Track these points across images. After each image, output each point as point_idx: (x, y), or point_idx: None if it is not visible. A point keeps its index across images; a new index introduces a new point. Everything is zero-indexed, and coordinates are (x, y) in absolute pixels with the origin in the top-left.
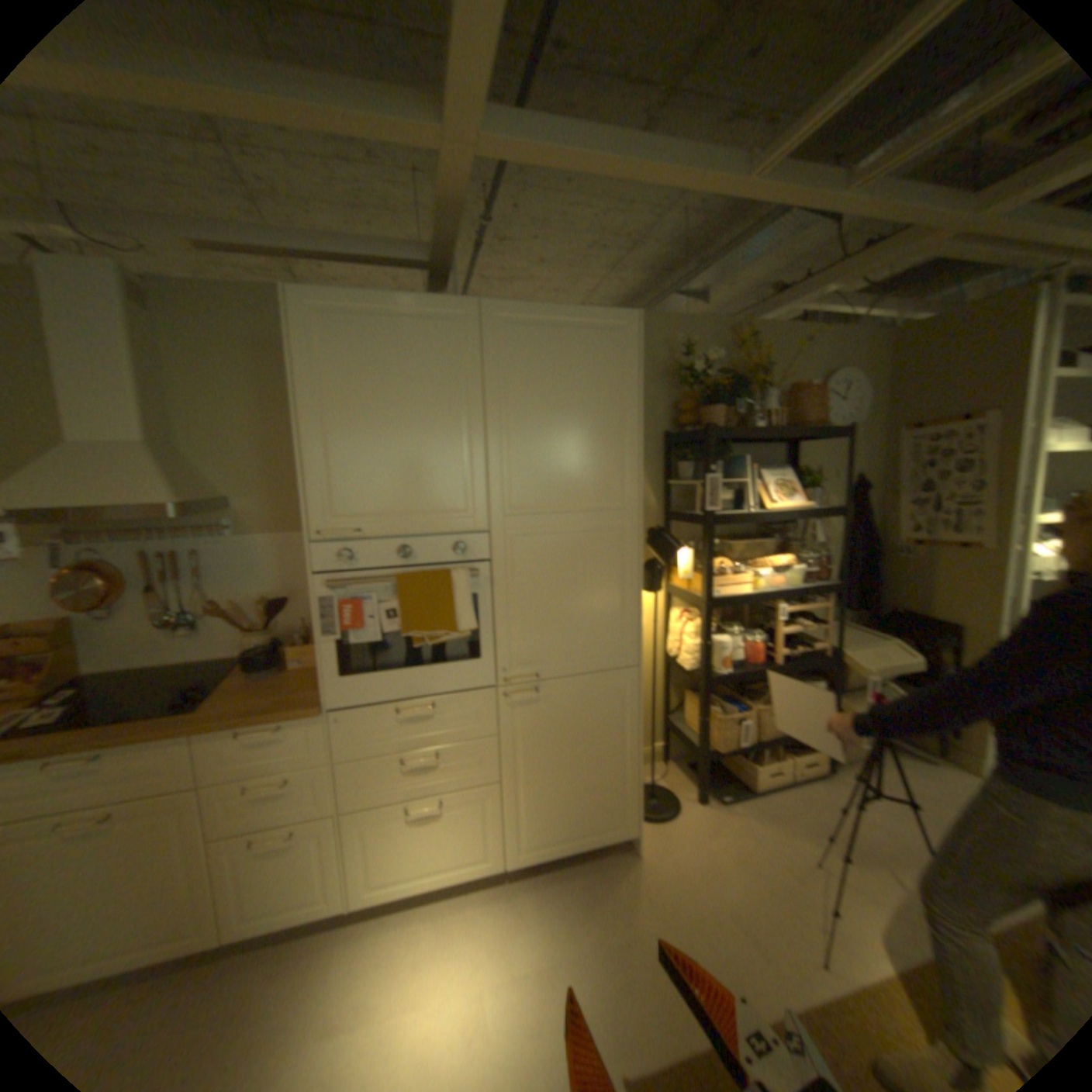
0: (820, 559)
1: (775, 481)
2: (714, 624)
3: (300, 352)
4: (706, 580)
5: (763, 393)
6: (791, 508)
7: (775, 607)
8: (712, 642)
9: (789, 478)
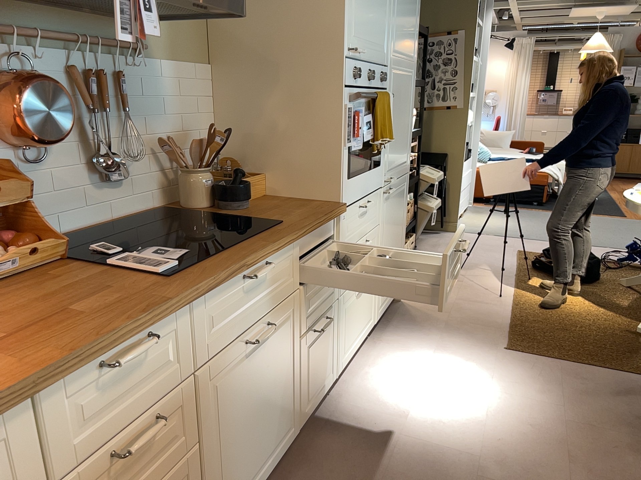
0: None
1: None
2: None
3: None
4: None
5: None
6: None
7: None
8: None
9: None
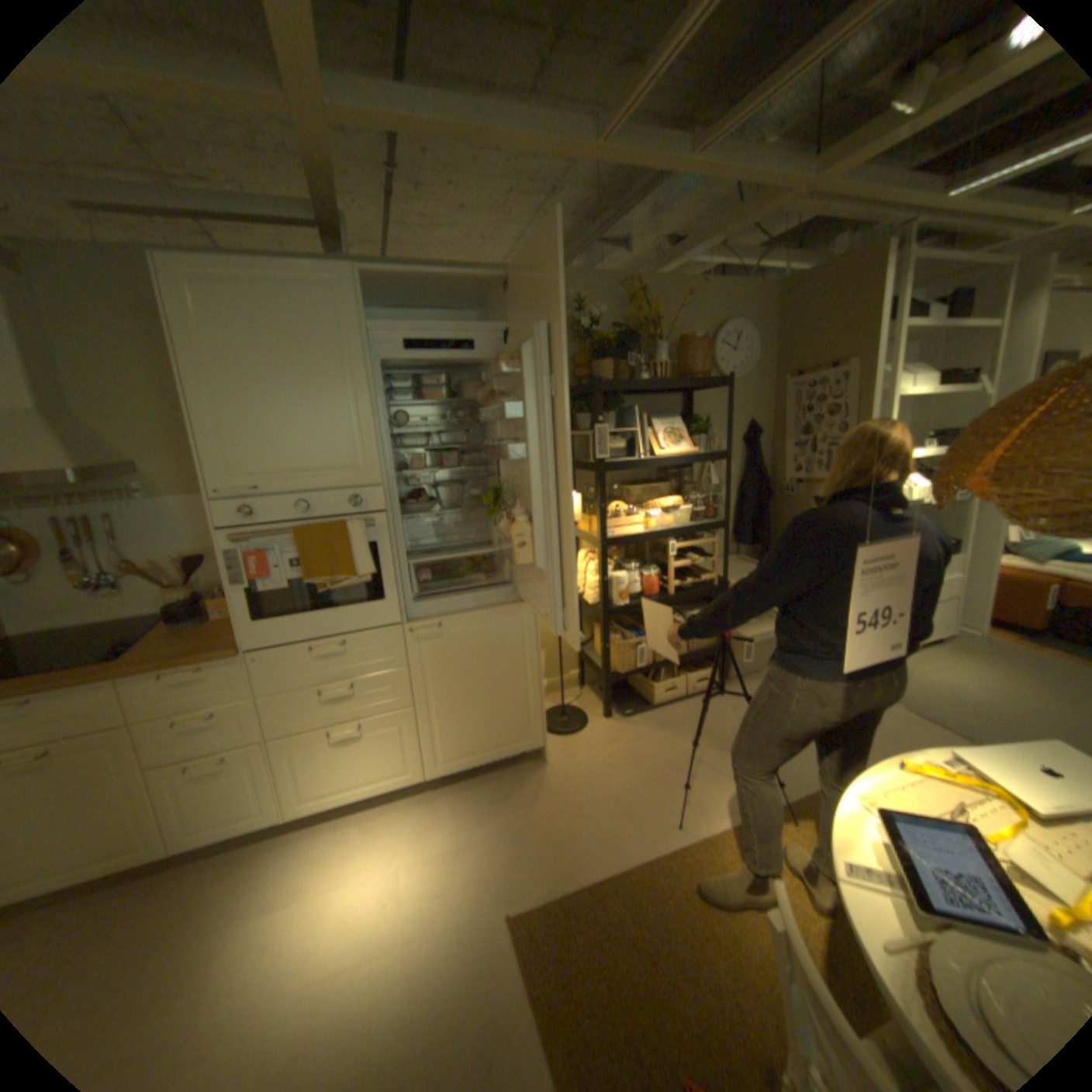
0: (706, 499)
1: (663, 429)
2: (612, 561)
3: (179, 316)
4: (600, 522)
5: (653, 345)
6: (676, 453)
7: (668, 544)
8: (609, 577)
9: (677, 425)
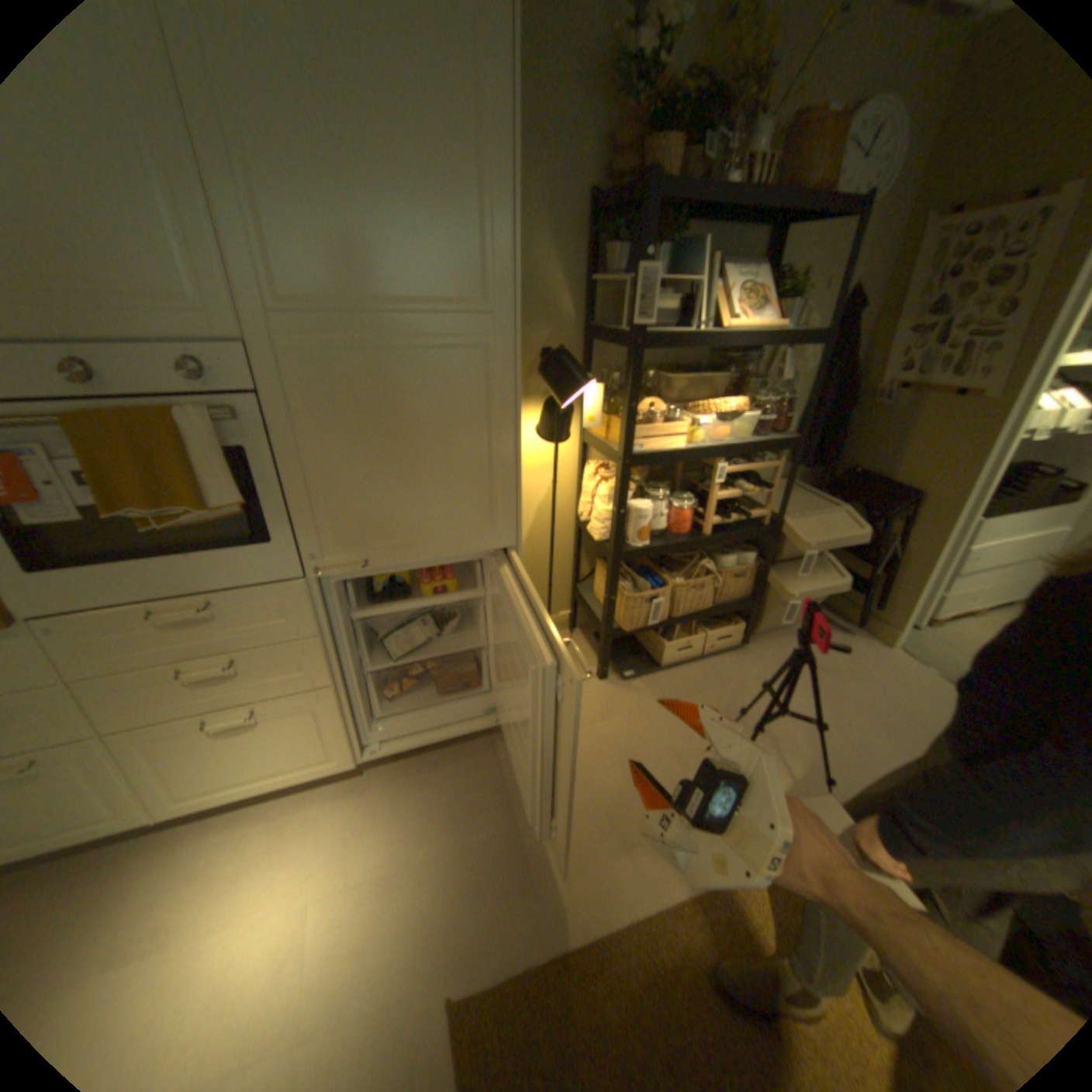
0: (780, 403)
1: (742, 284)
2: (633, 485)
3: None
4: (626, 427)
5: (750, 125)
6: (756, 326)
7: (713, 464)
8: (627, 507)
9: (762, 279)
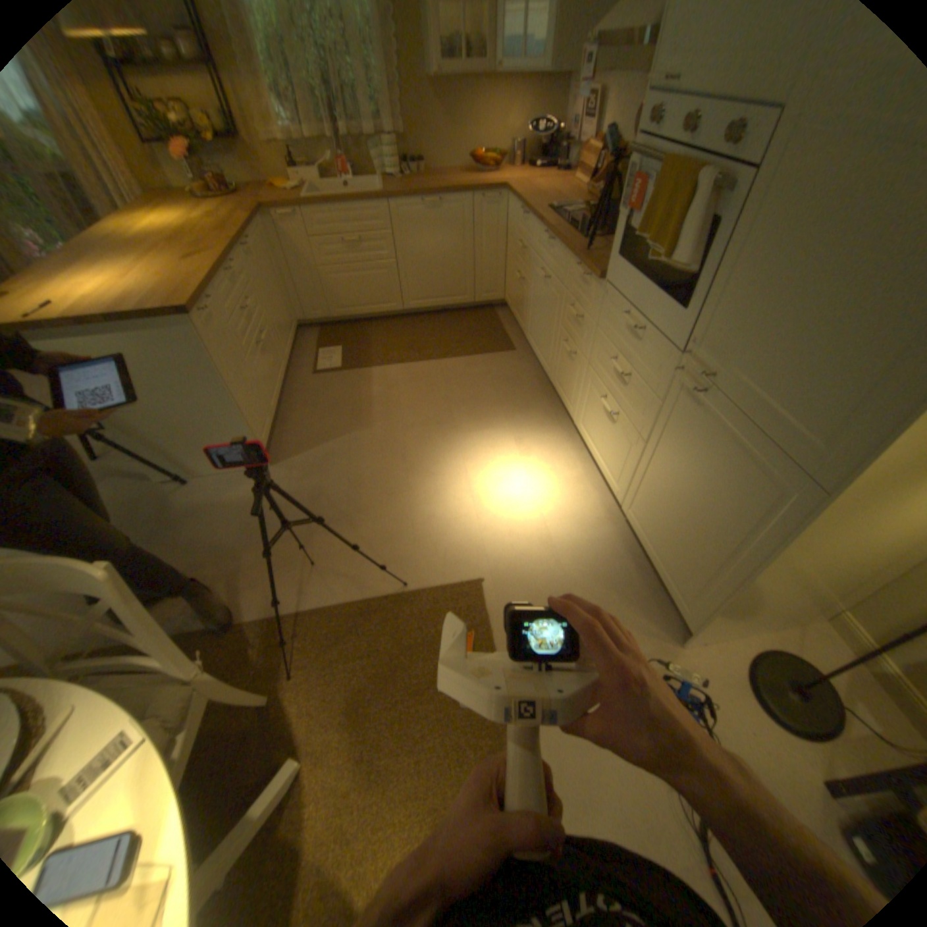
0: None
1: None
2: None
3: None
4: None
5: None
6: None
7: None
8: None
9: None
